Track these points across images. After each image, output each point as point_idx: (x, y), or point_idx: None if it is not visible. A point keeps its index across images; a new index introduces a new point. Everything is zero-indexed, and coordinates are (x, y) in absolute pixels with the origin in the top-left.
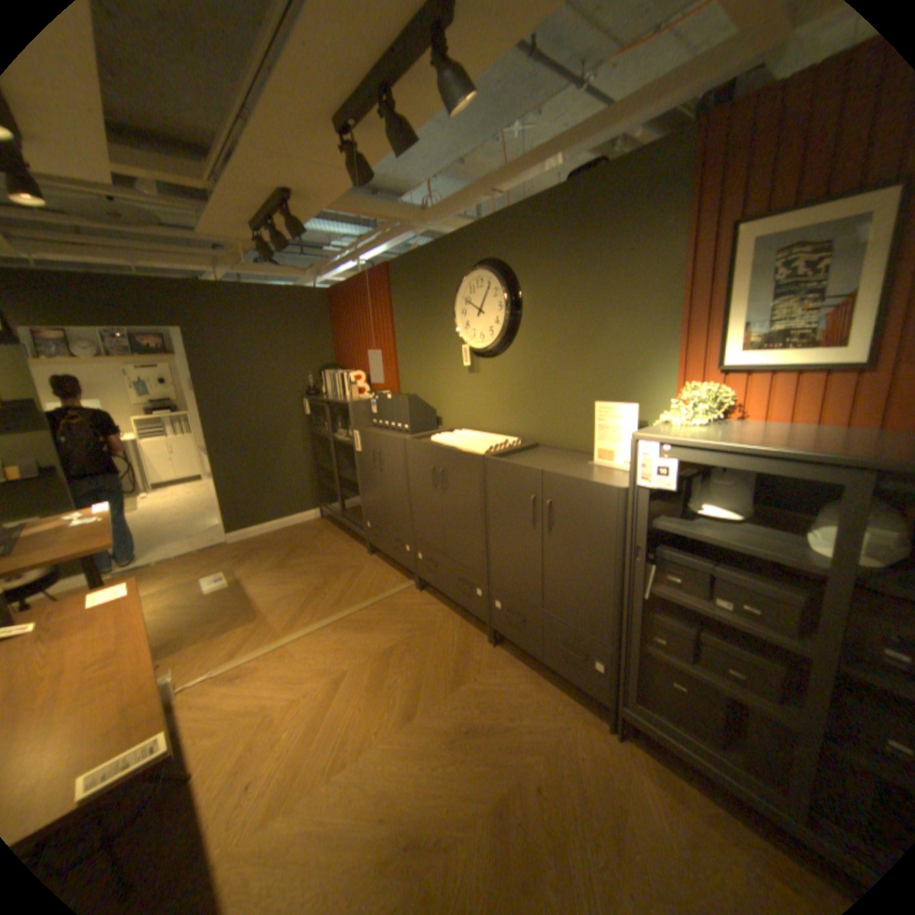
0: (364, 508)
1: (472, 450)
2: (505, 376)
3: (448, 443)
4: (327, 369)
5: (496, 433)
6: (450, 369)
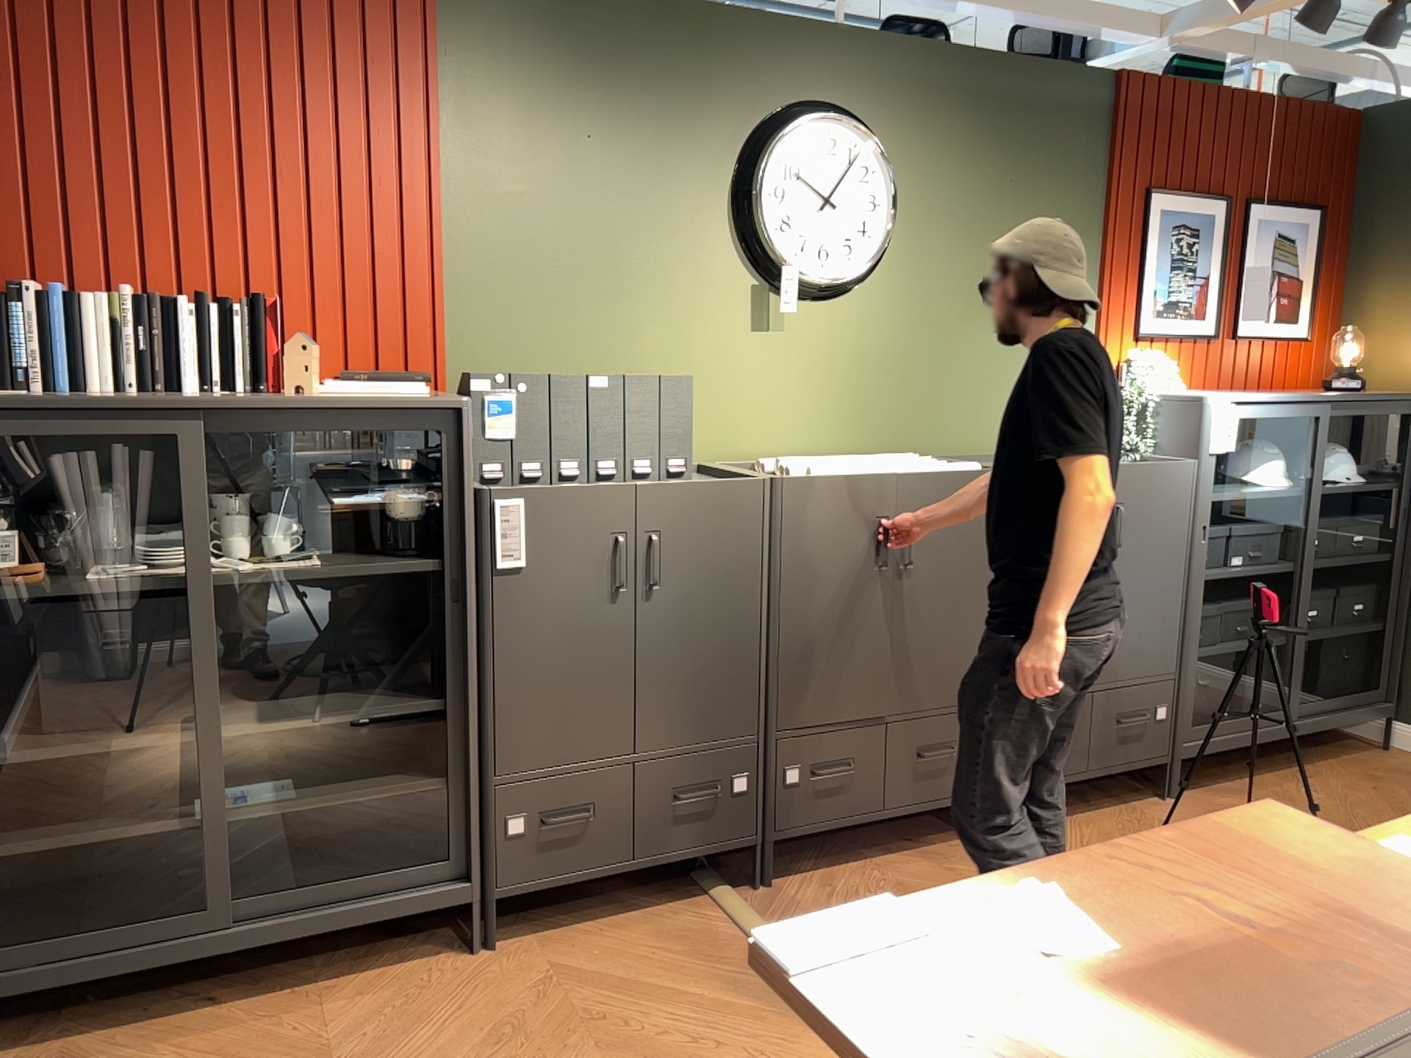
0: (493, 776)
1: (949, 468)
2: (850, 338)
3: (876, 469)
4: None
5: (819, 455)
6: (691, 317)
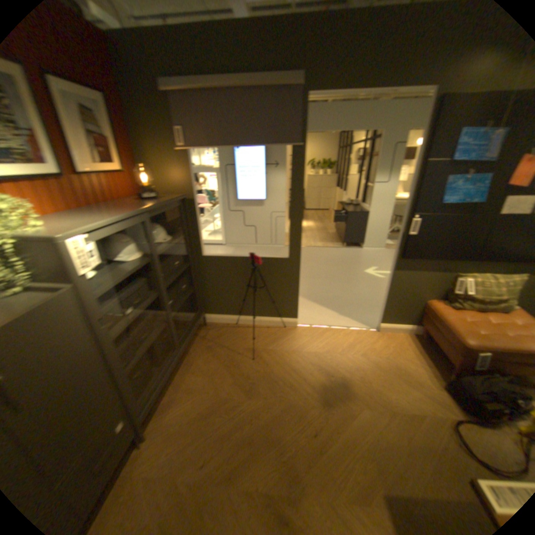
0: None
1: None
2: None
3: None
4: None
5: None
6: None
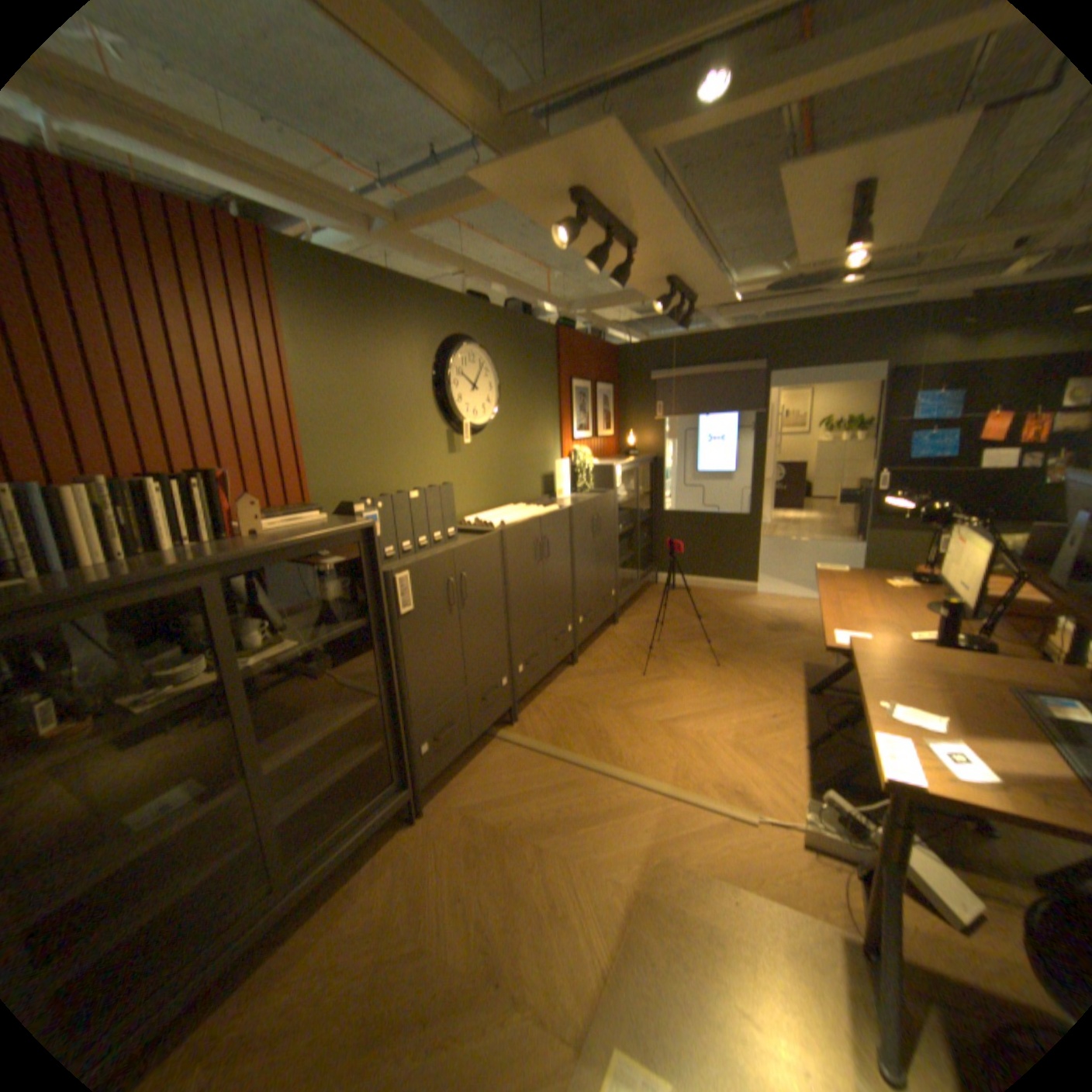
0: (412, 727)
1: (549, 511)
2: (485, 454)
3: (526, 517)
4: None
5: (480, 513)
6: (423, 451)
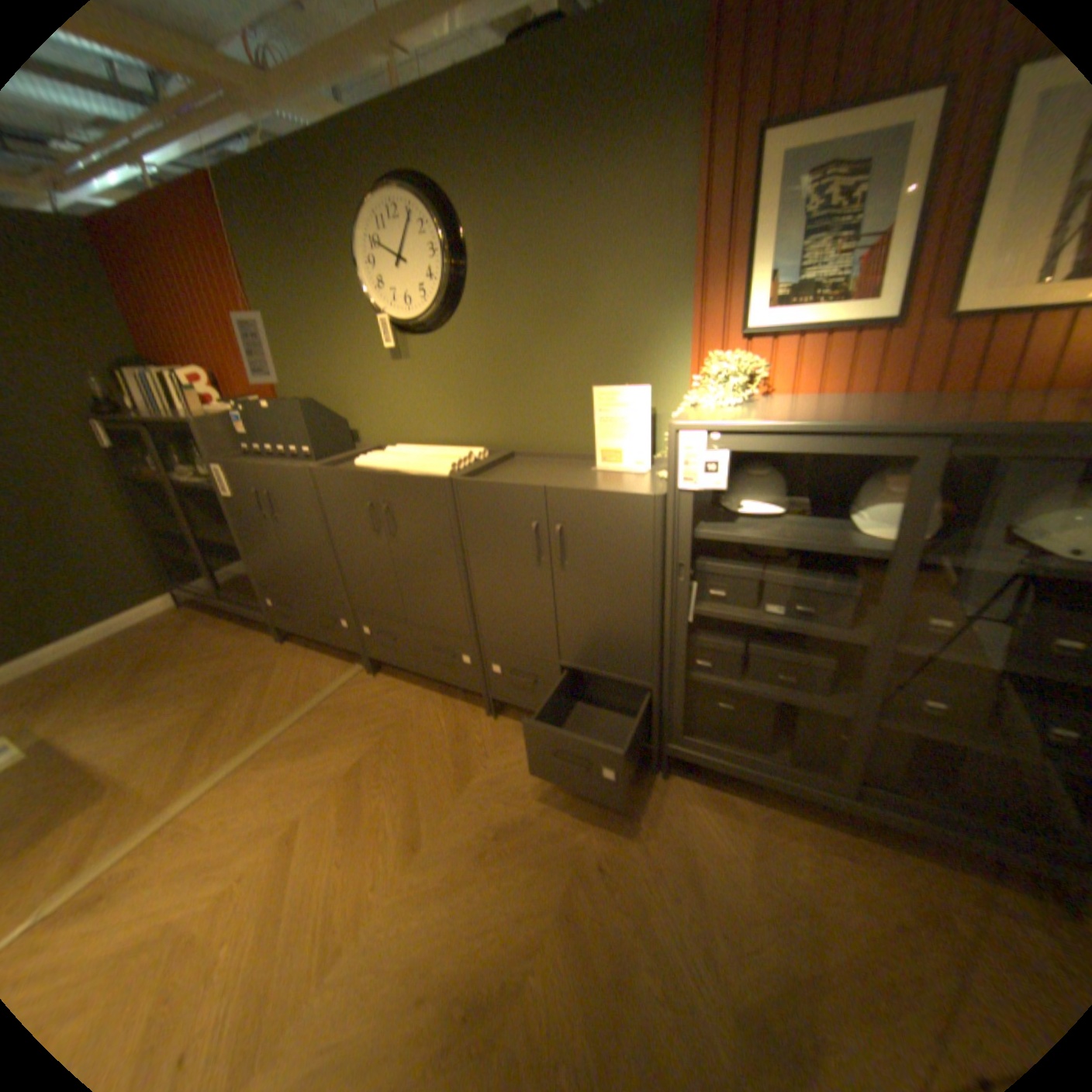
0: (257, 581)
1: (428, 472)
2: (452, 362)
3: (386, 467)
4: (127, 369)
5: (448, 445)
6: (360, 357)
